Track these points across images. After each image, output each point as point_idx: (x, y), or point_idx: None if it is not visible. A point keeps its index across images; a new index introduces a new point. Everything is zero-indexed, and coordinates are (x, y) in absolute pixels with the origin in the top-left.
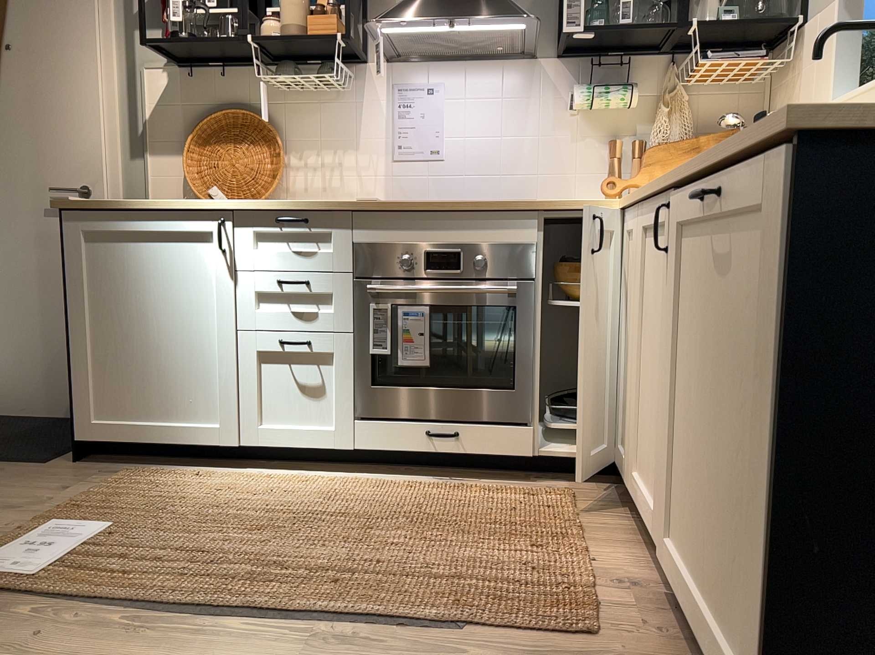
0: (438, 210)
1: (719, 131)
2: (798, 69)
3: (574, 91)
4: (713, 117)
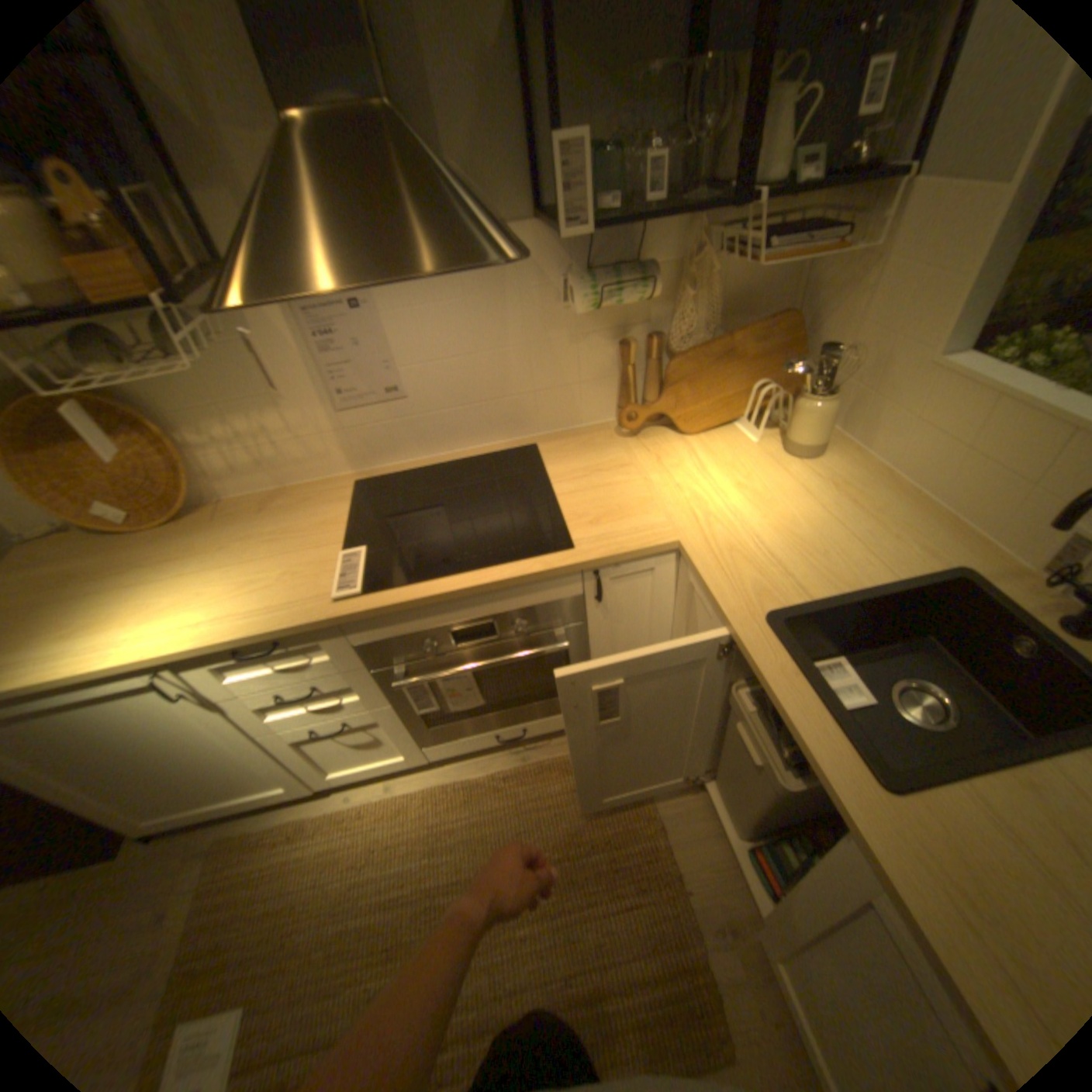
0: (452, 595)
1: (752, 297)
2: (889, 248)
3: (572, 281)
4: (746, 280)
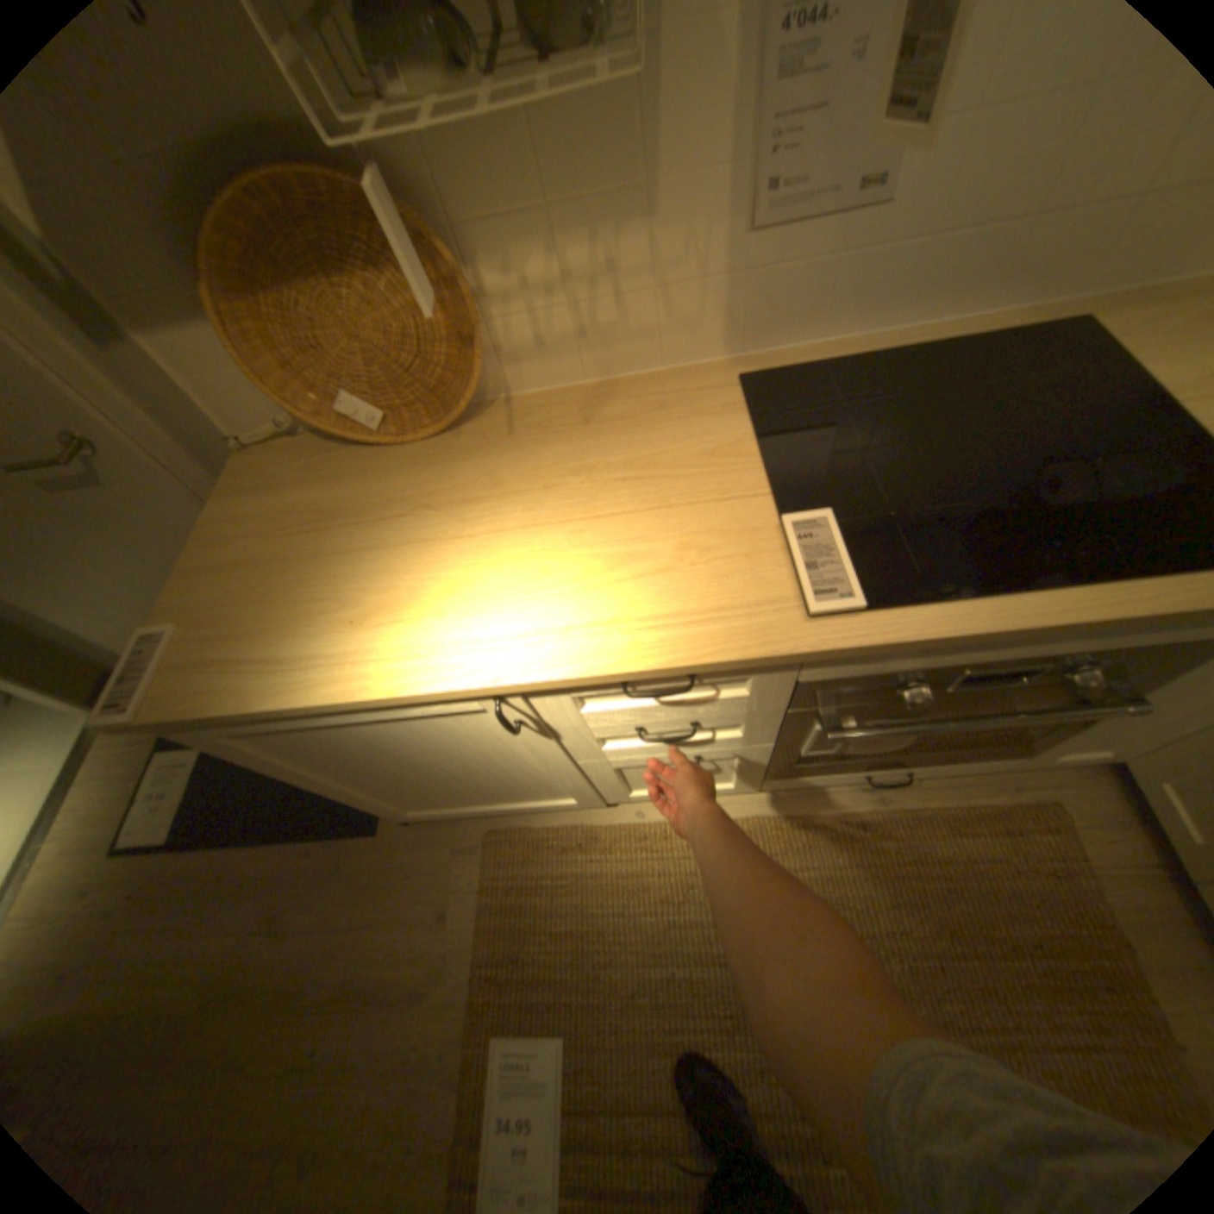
0: (1042, 629)
1: None
2: None
3: None
4: None
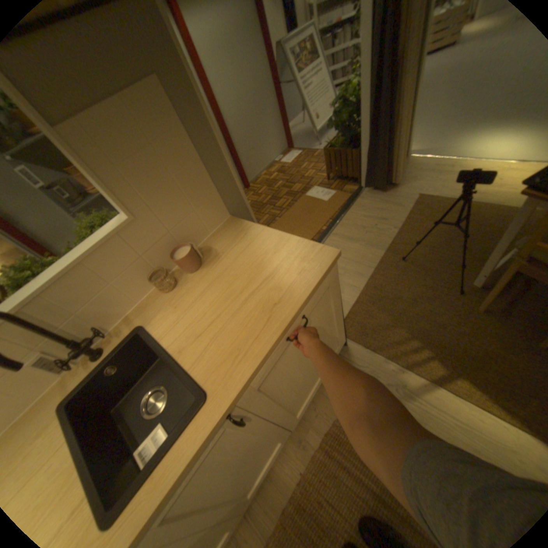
0: None
1: None
2: None
3: None
4: None
